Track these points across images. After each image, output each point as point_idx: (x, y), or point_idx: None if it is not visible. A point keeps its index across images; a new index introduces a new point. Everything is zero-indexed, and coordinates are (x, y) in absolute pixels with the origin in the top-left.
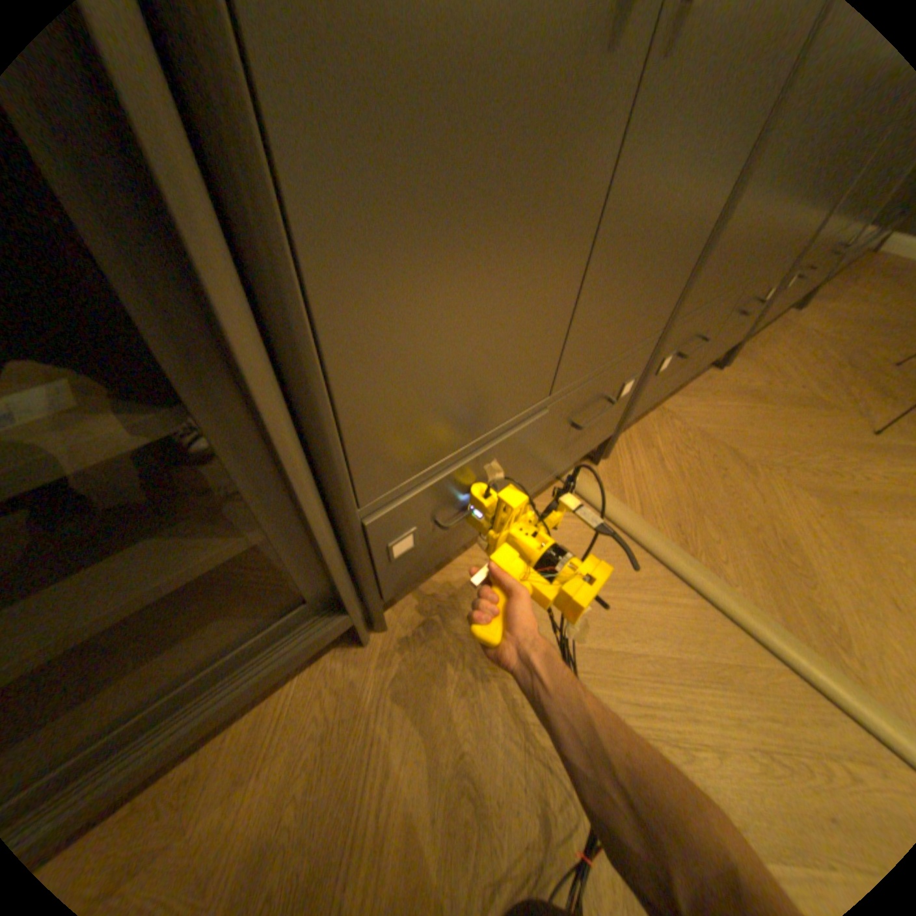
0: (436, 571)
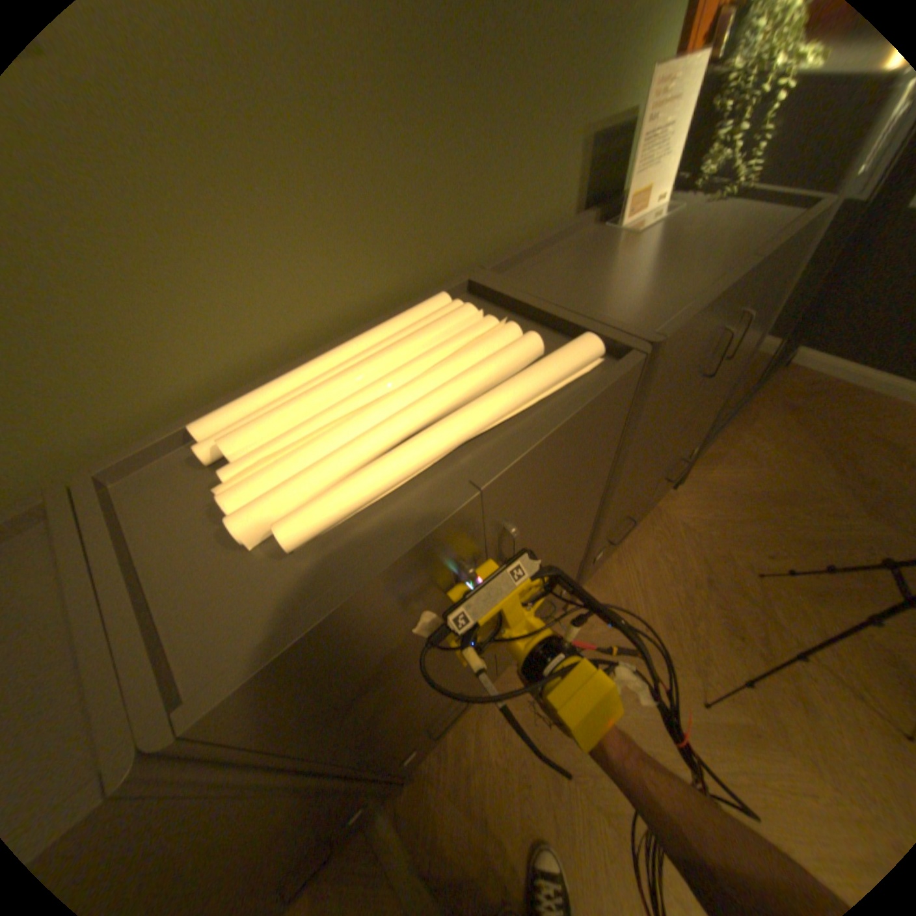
0: None
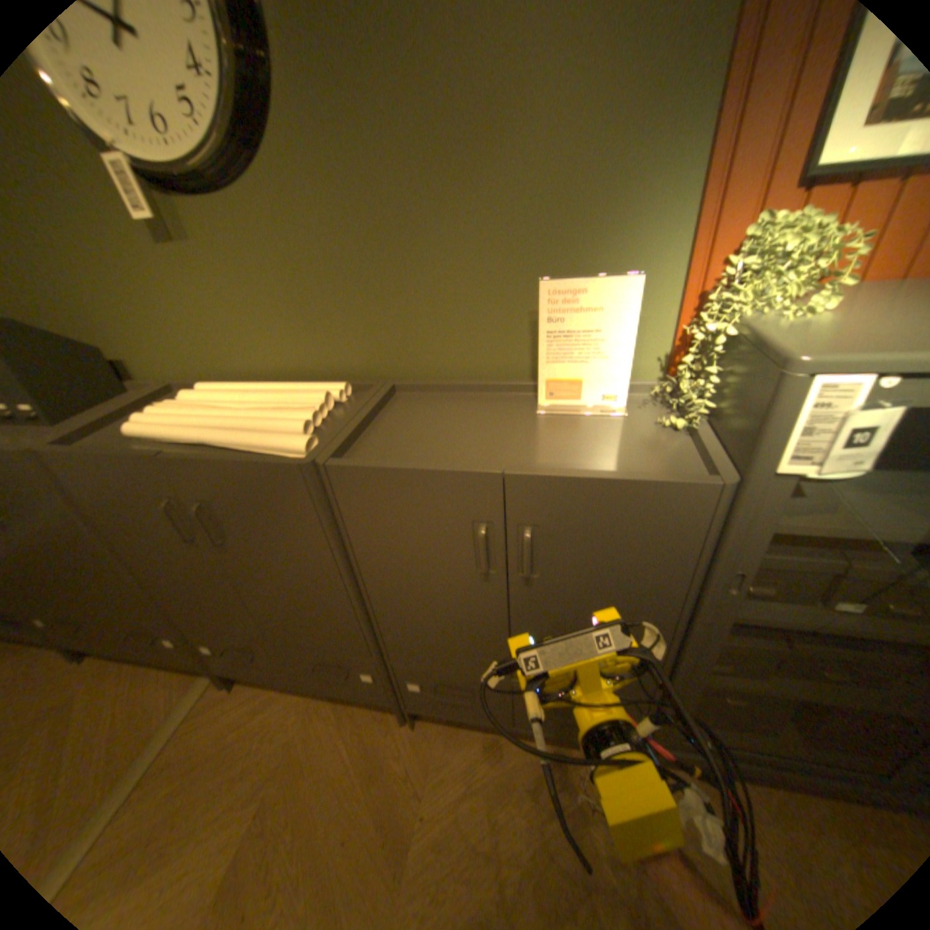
0: (117, 660)
